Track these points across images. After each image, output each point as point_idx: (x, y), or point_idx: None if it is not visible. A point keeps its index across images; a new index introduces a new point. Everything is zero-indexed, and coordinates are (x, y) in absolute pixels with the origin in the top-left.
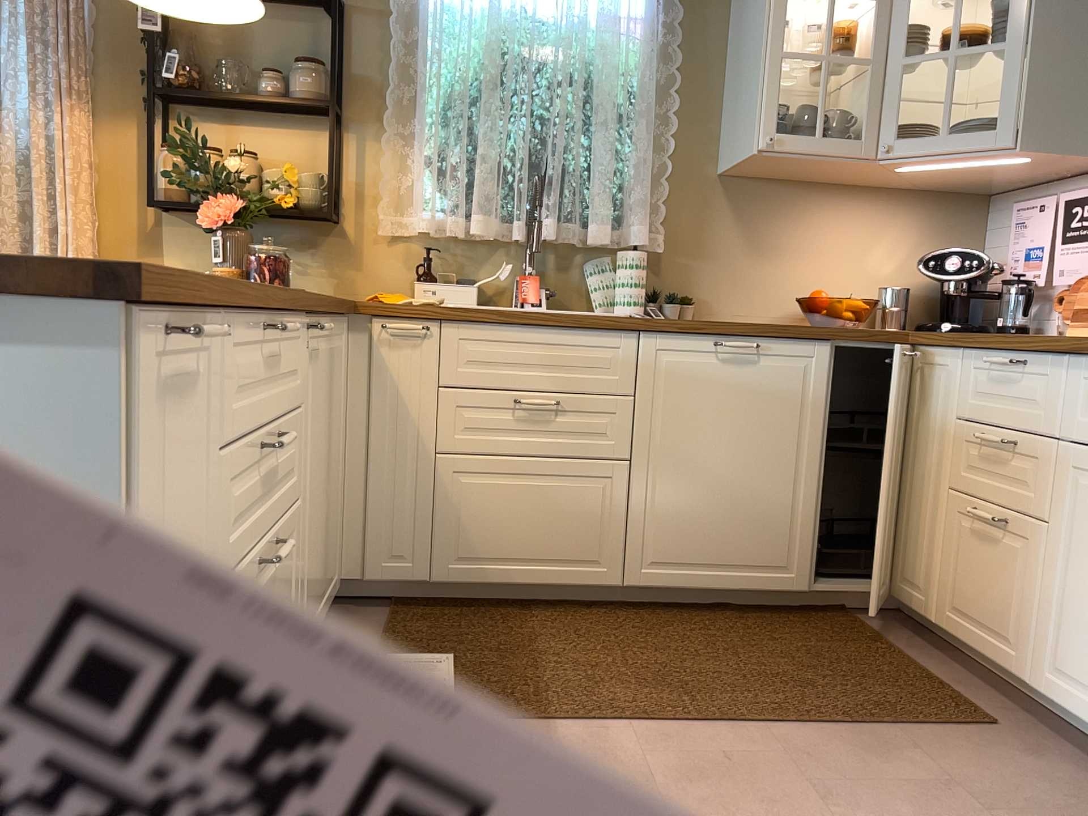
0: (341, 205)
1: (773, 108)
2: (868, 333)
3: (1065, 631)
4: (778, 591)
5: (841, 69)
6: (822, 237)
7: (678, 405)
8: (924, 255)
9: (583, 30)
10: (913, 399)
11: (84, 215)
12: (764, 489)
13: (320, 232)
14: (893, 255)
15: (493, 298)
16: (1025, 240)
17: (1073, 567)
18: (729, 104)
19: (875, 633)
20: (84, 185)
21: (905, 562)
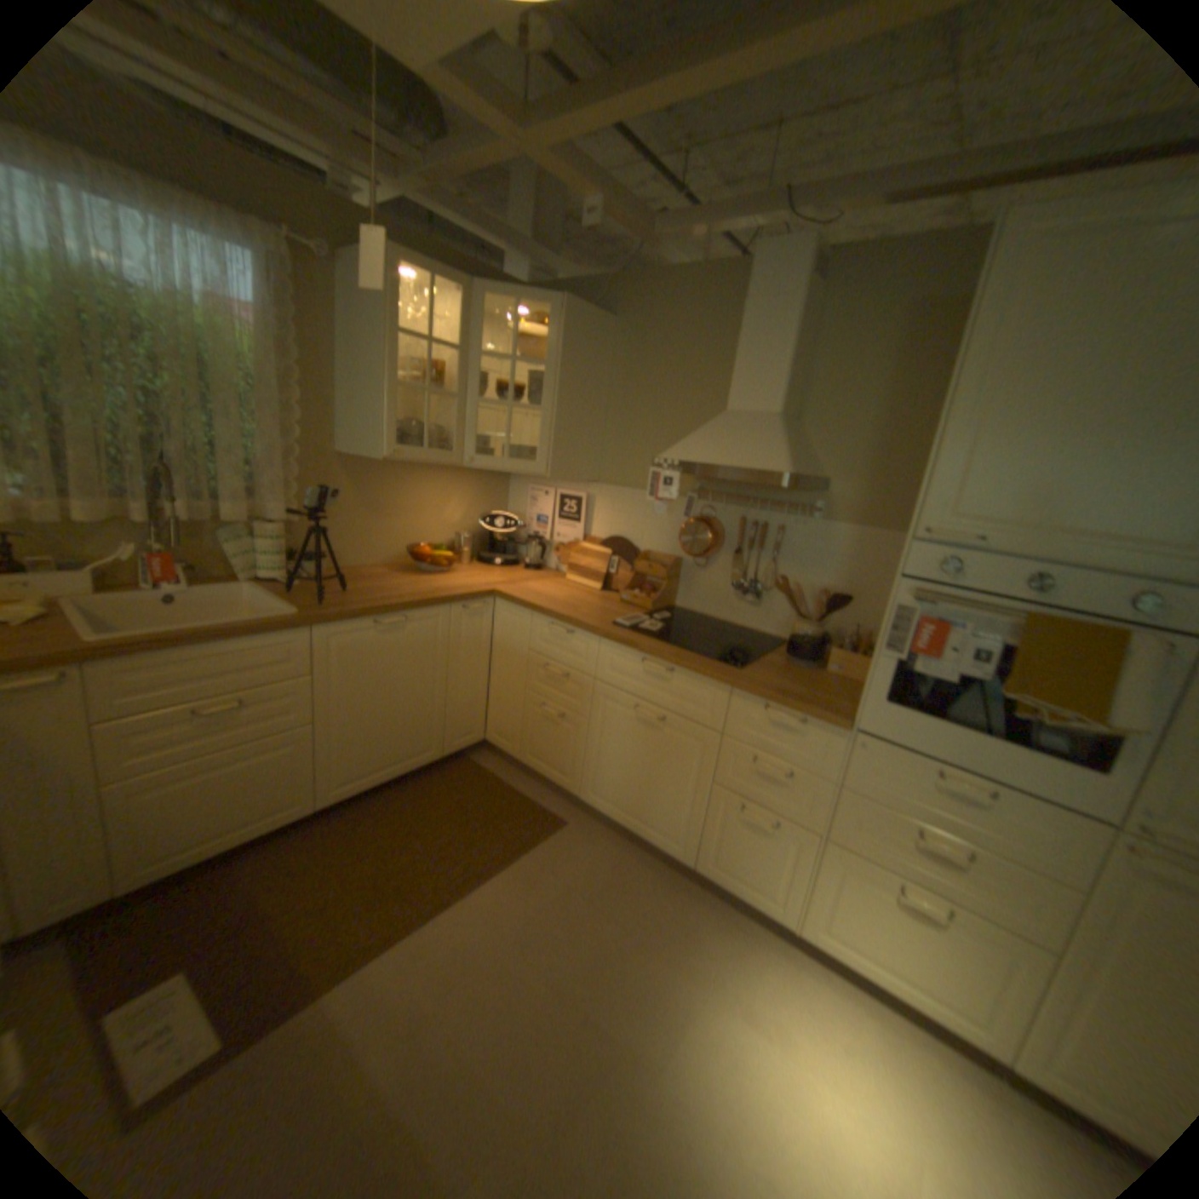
0: None
1: (391, 428)
2: (471, 596)
3: (598, 773)
4: (424, 766)
5: (429, 389)
6: (415, 500)
7: (349, 673)
8: (476, 508)
9: (185, 312)
10: (496, 630)
11: None
12: (413, 709)
13: None
14: (458, 509)
15: (108, 578)
16: (535, 509)
17: (602, 743)
18: (339, 398)
19: (483, 769)
20: None
21: (496, 724)
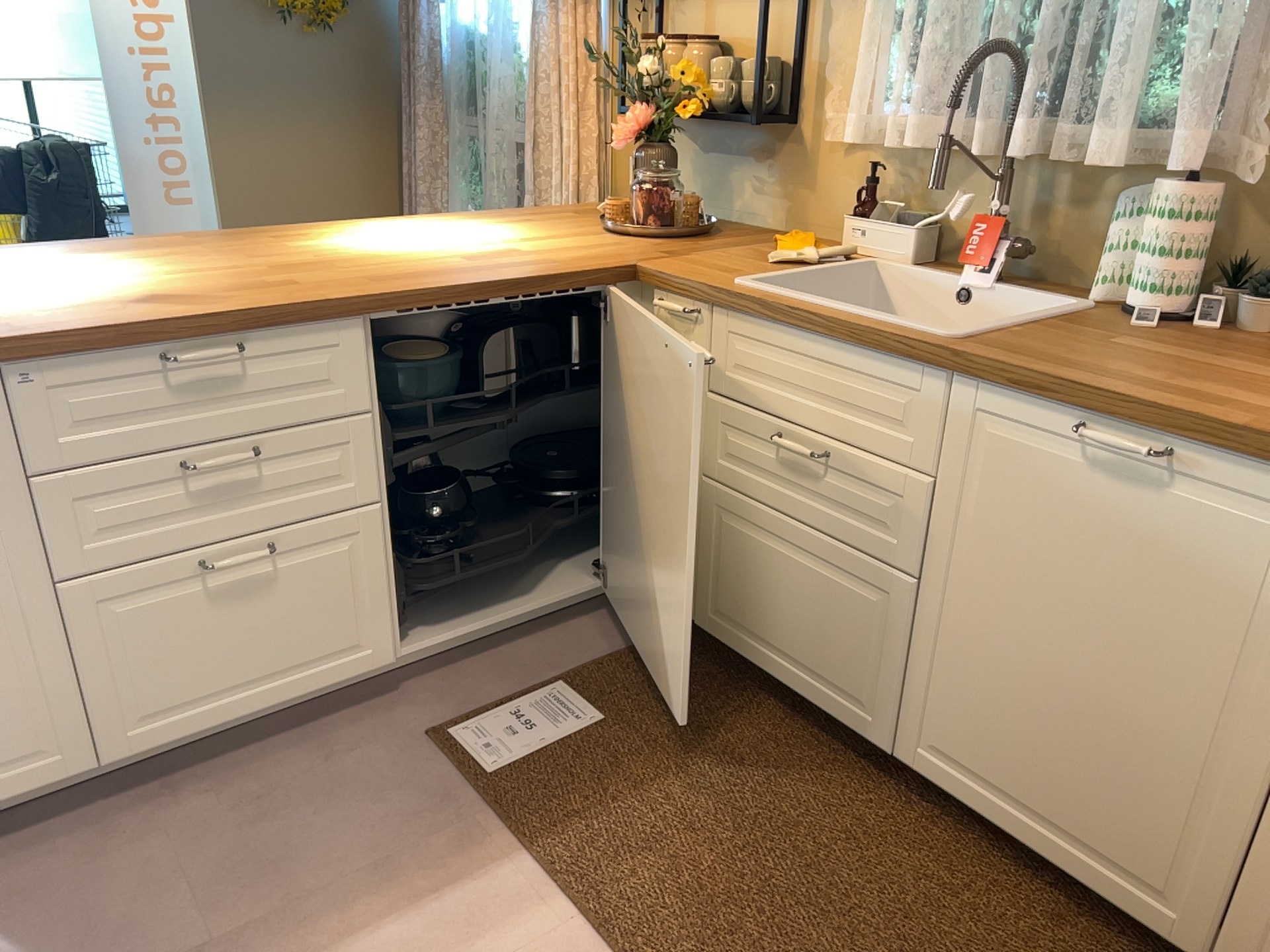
0: (795, 100)
1: None
2: None
3: None
4: (1136, 919)
5: None
6: None
7: (999, 518)
8: None
9: None
10: None
11: (585, 123)
12: (1137, 732)
13: (775, 139)
14: None
15: (960, 248)
16: None
17: None
18: None
19: None
20: (583, 90)
21: None
